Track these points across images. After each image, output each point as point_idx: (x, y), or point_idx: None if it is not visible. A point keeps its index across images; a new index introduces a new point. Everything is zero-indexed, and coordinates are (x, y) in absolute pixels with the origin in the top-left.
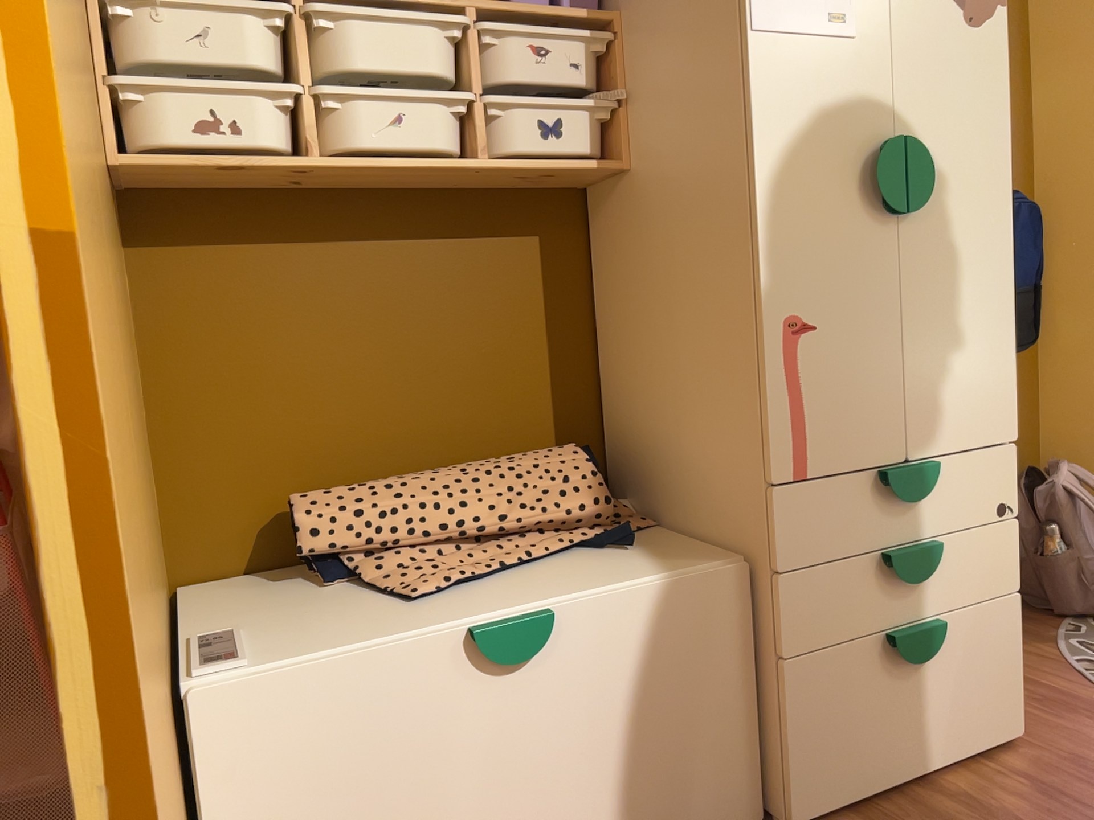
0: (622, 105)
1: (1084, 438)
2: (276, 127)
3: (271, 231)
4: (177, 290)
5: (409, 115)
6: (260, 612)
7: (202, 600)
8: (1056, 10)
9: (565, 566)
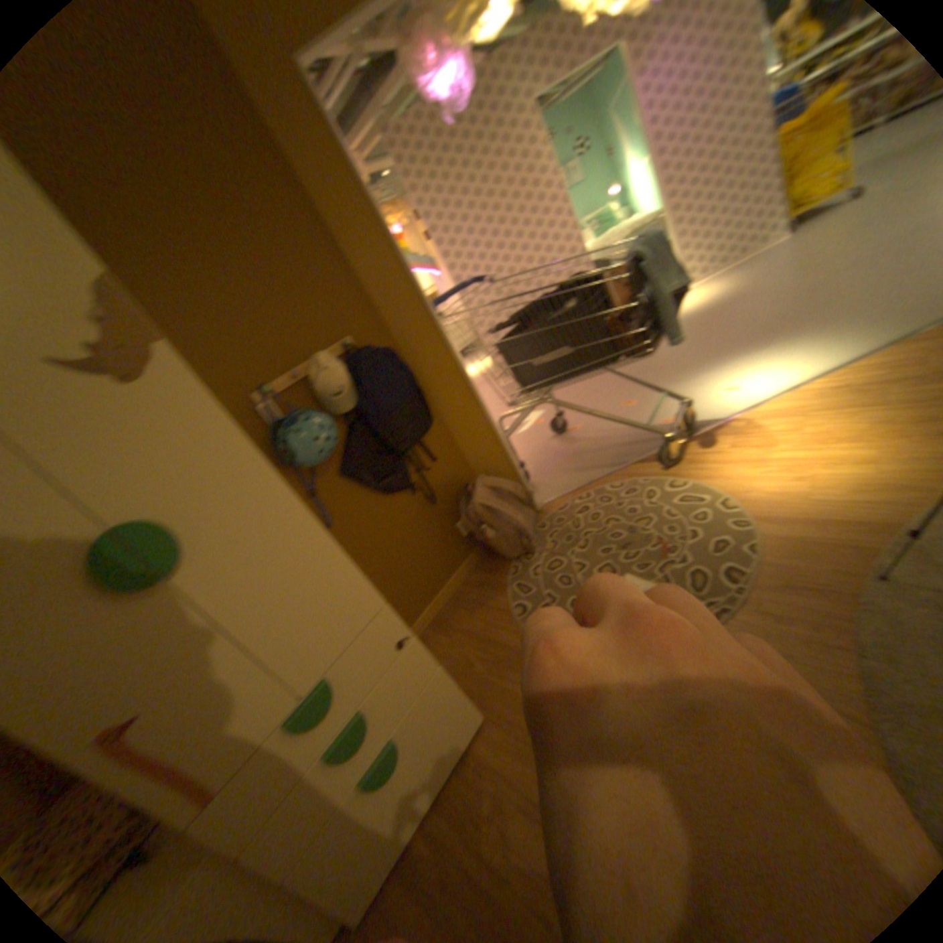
0: None
1: (490, 452)
2: None
3: None
4: None
5: None
6: None
7: None
8: (337, 203)
9: None
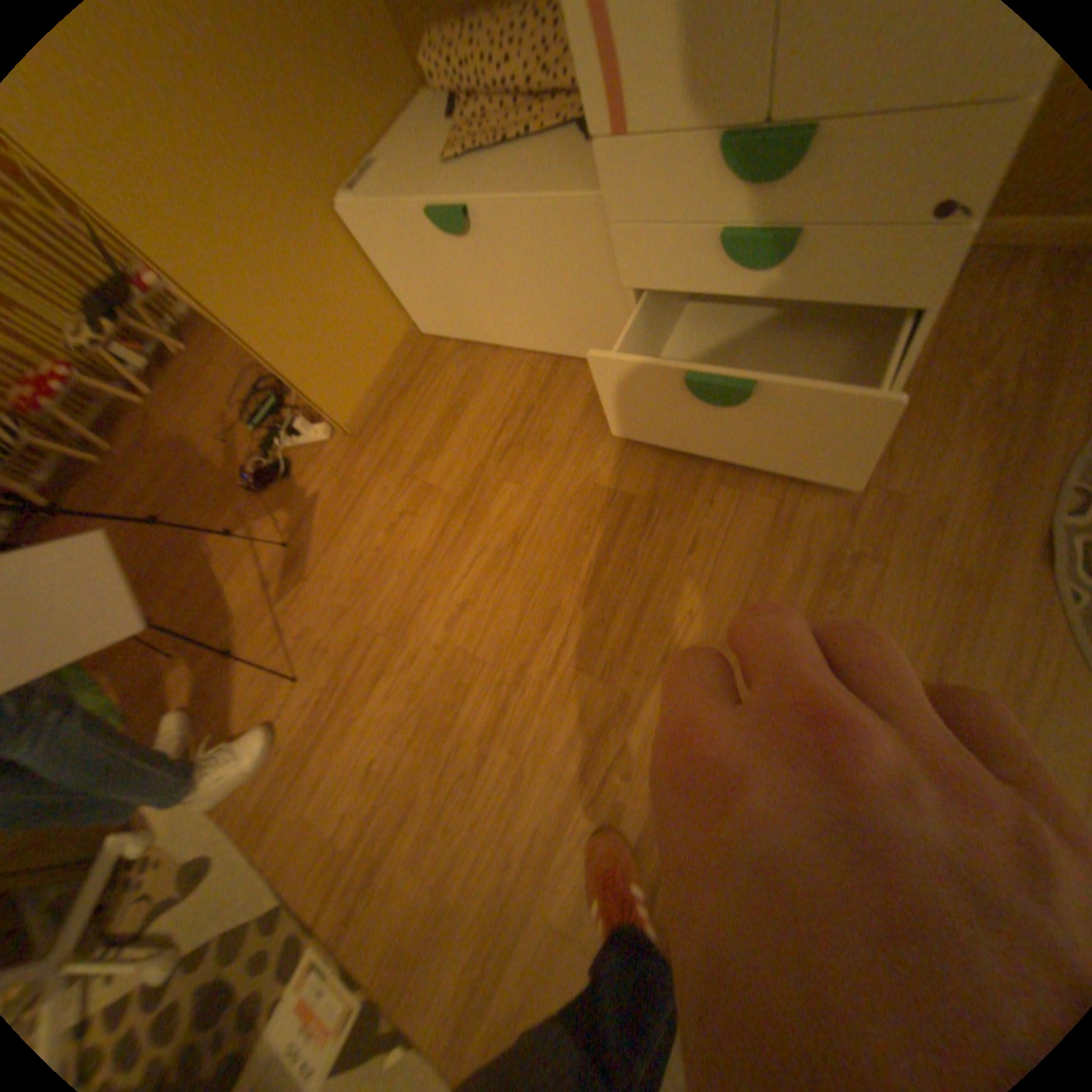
0: None
1: None
2: None
3: None
4: None
5: None
6: (404, 137)
7: (408, 109)
8: None
9: (533, 147)
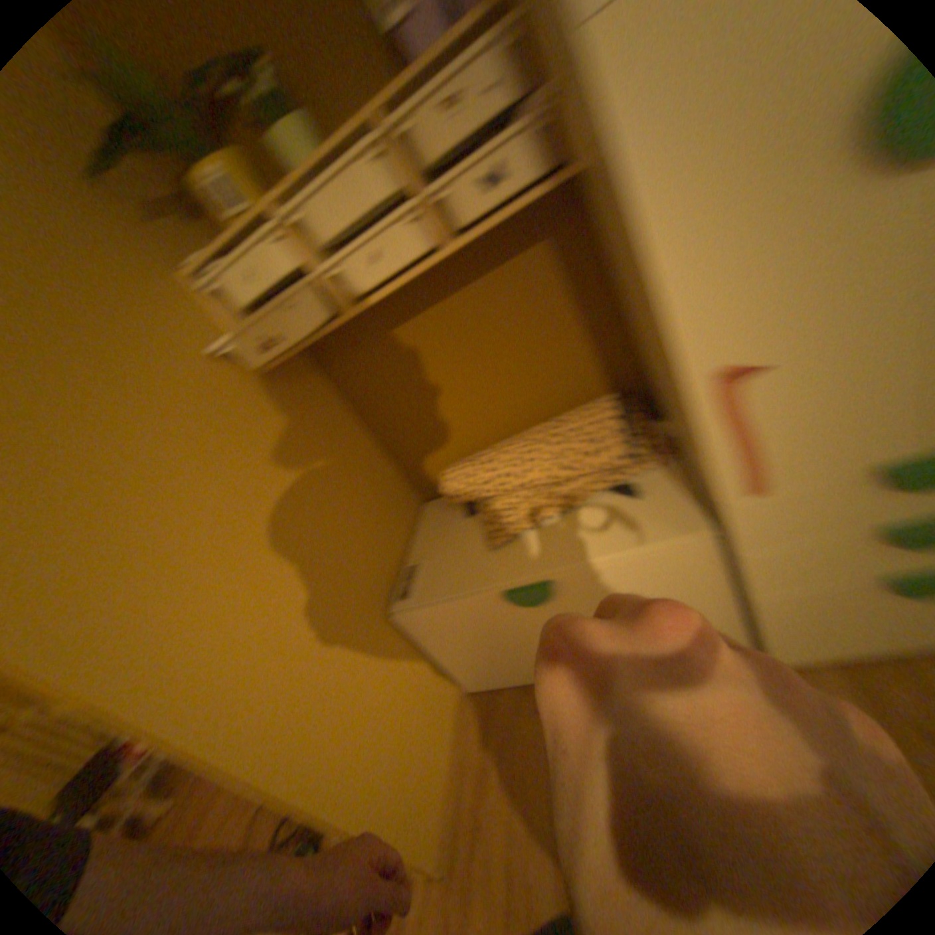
0: (556, 99)
1: None
2: (320, 300)
3: (376, 331)
4: (354, 382)
5: (381, 247)
6: (438, 541)
7: (427, 520)
8: None
9: (585, 518)
